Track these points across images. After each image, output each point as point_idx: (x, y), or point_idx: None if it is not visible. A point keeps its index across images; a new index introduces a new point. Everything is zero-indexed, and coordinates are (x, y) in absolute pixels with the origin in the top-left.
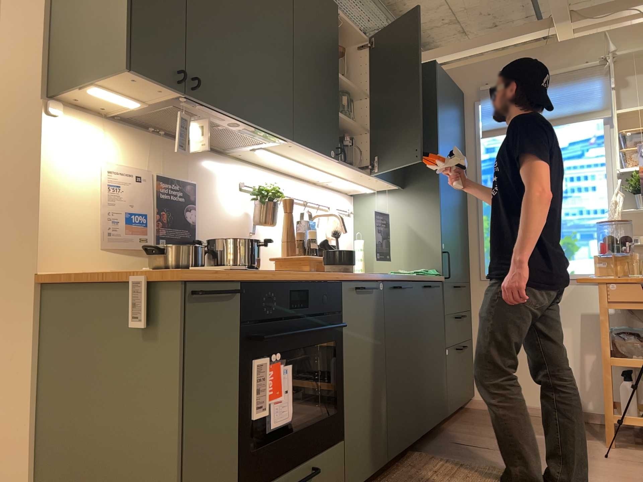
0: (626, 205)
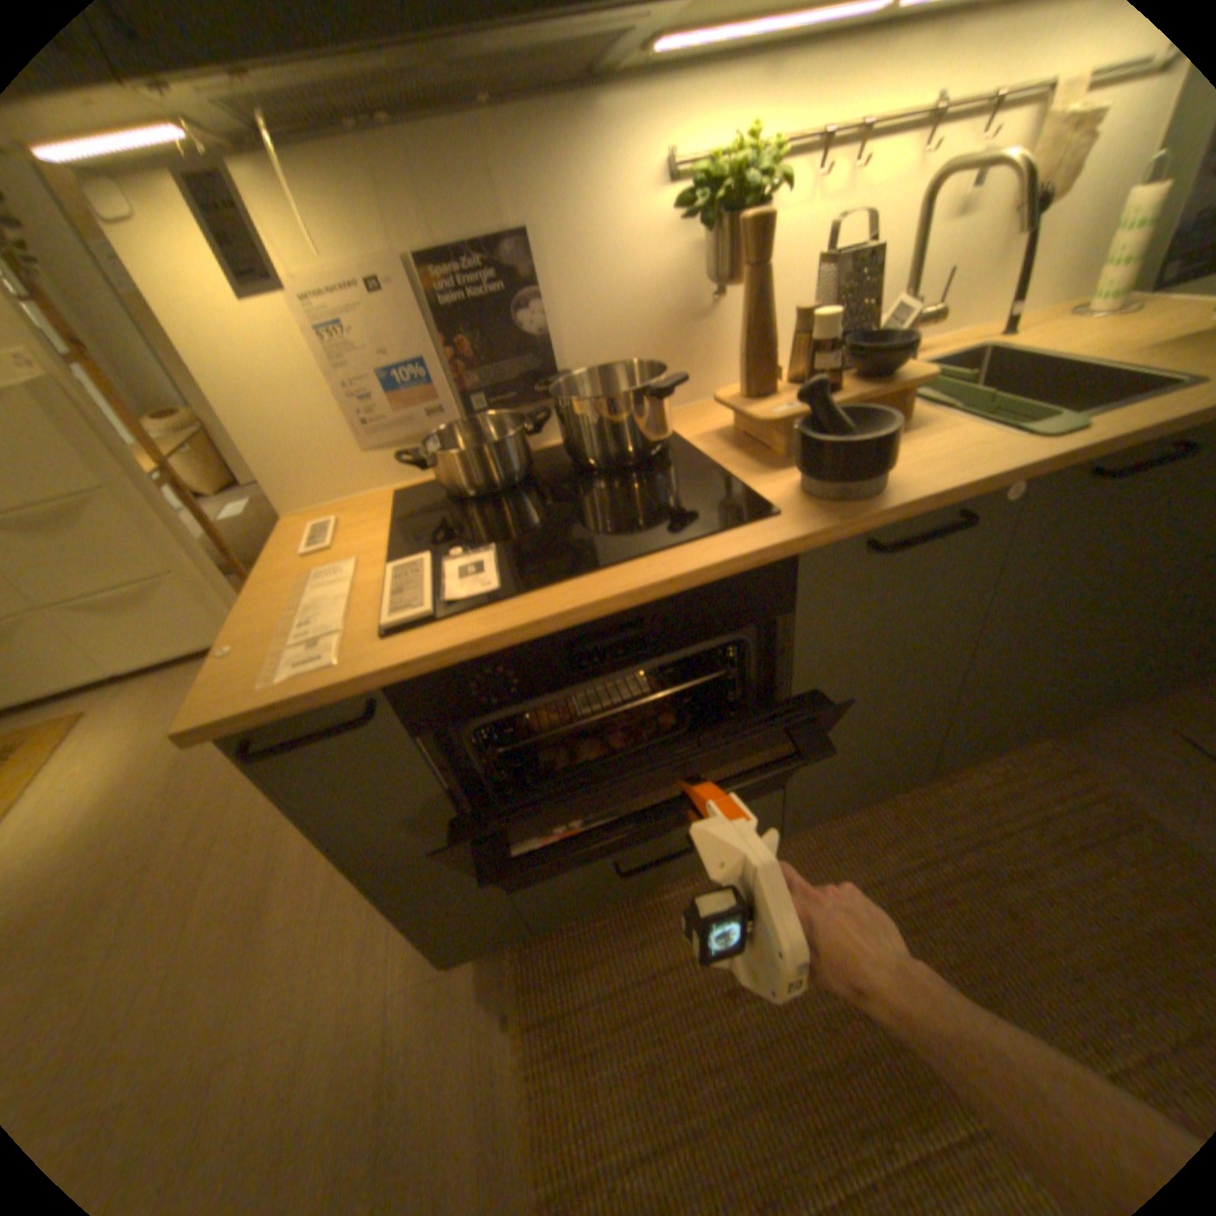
0: None
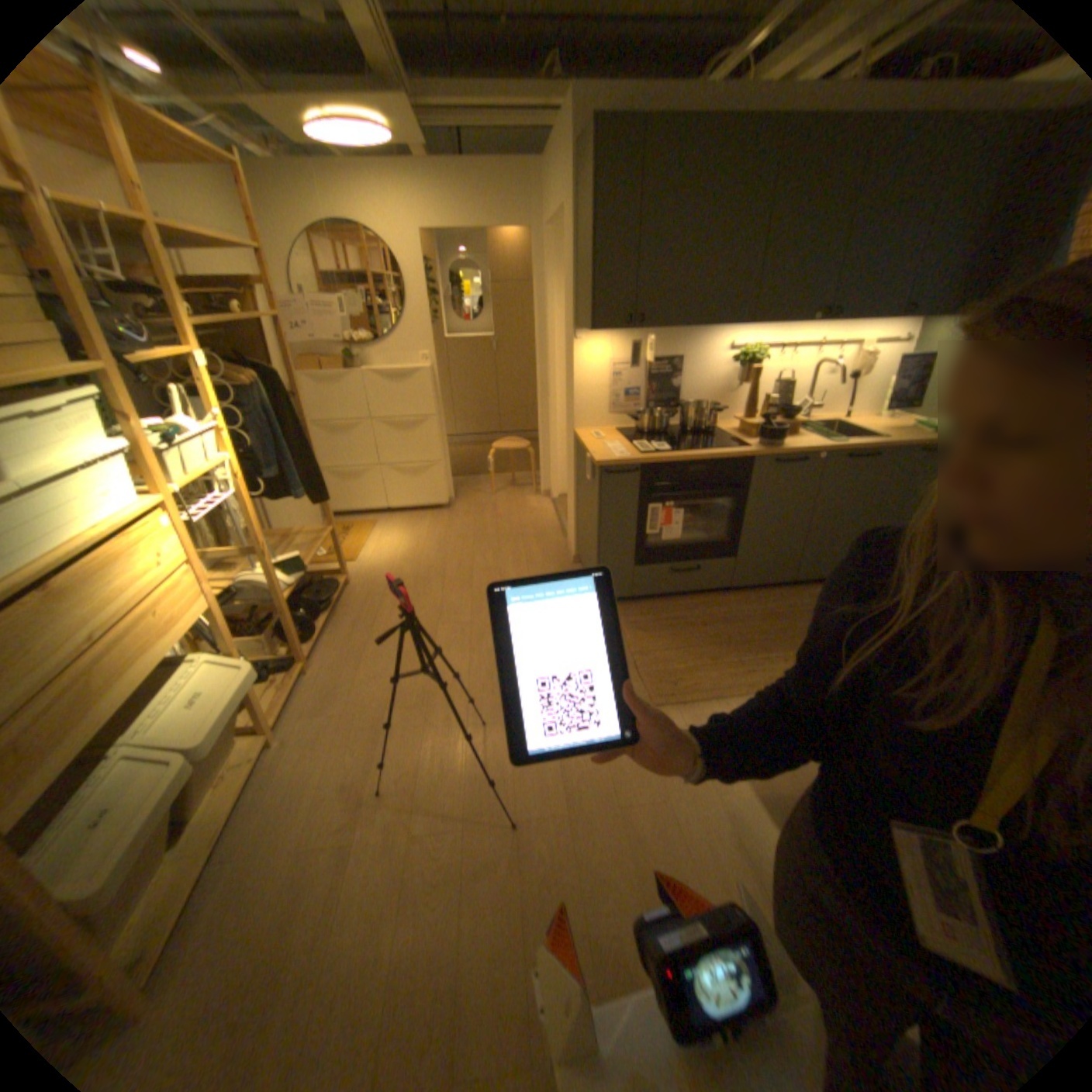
0: None
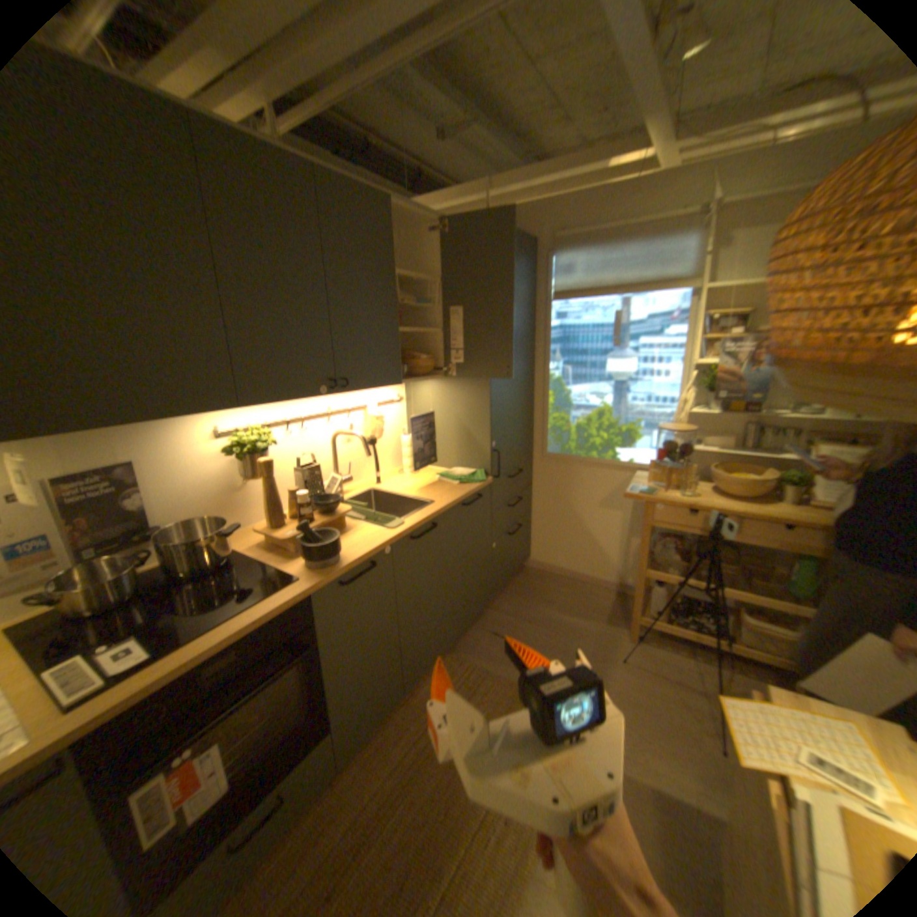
0: (700, 396)
